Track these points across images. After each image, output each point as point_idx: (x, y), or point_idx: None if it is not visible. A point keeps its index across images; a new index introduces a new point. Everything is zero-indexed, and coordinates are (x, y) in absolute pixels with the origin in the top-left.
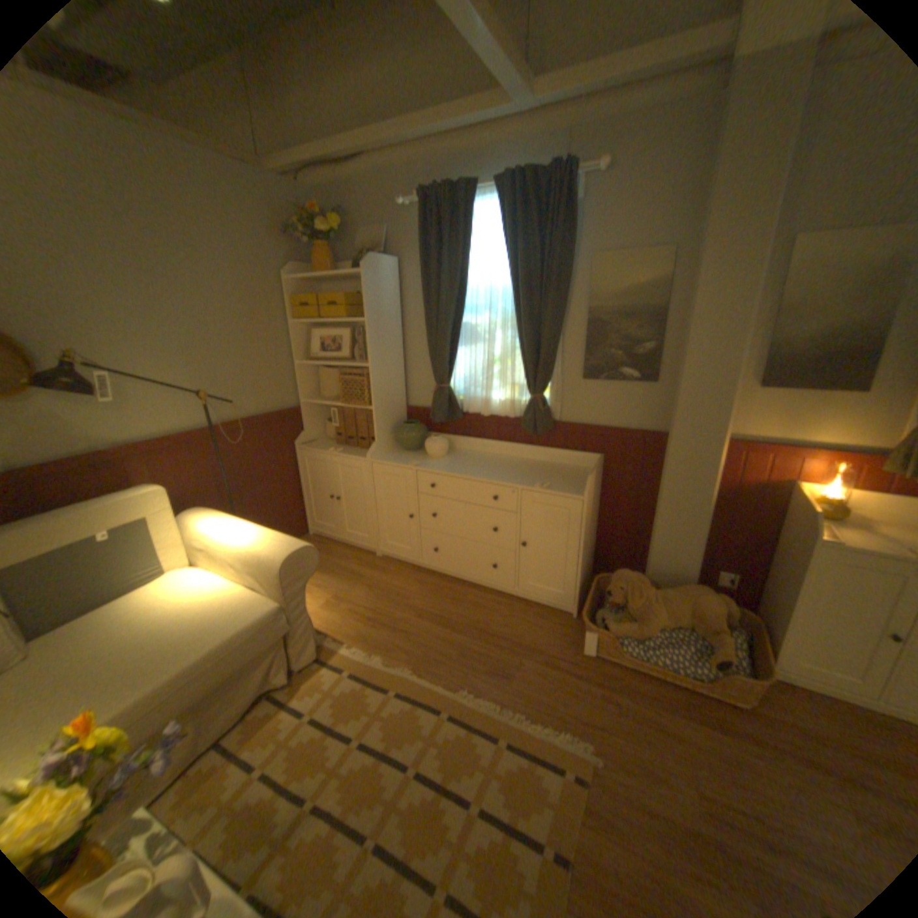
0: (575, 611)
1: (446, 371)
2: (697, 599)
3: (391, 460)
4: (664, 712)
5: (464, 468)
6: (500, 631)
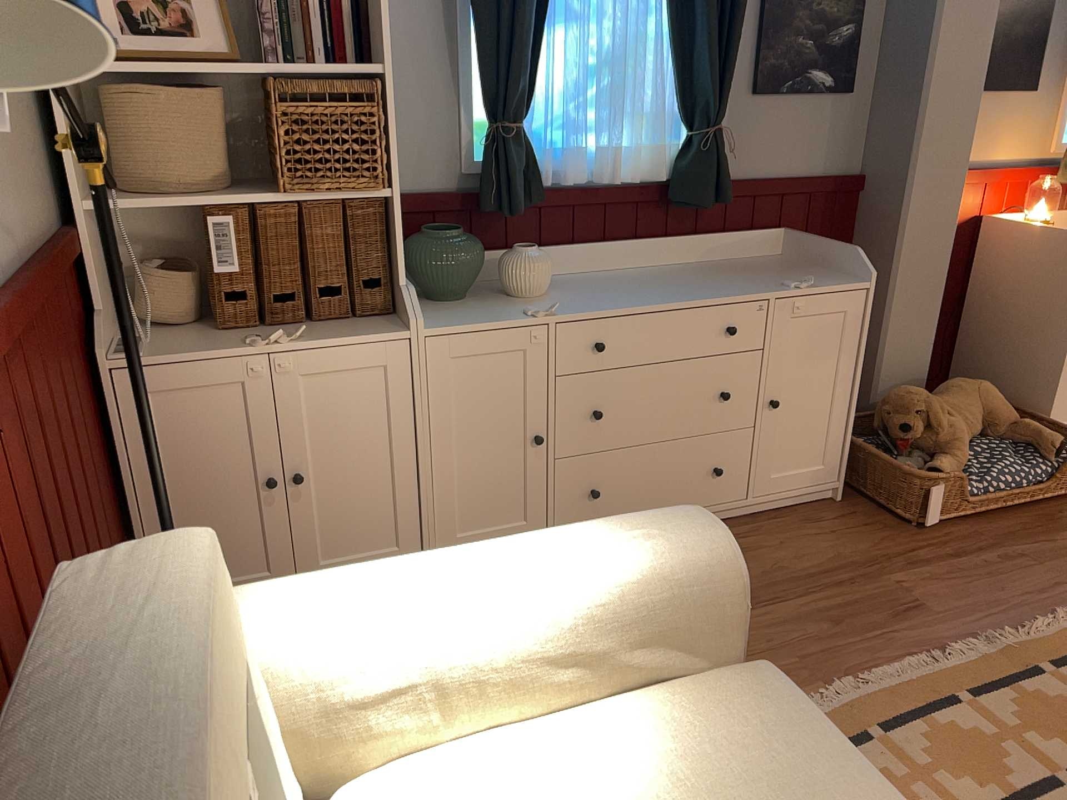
0: (832, 489)
1: (528, 88)
2: (978, 389)
3: (469, 320)
4: (1045, 533)
5: (631, 295)
6: (807, 563)
